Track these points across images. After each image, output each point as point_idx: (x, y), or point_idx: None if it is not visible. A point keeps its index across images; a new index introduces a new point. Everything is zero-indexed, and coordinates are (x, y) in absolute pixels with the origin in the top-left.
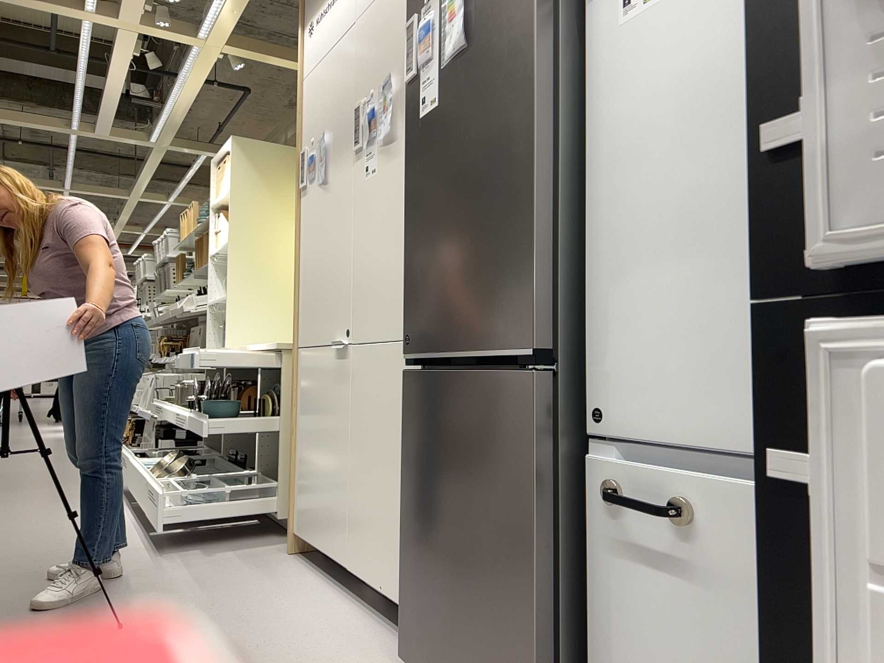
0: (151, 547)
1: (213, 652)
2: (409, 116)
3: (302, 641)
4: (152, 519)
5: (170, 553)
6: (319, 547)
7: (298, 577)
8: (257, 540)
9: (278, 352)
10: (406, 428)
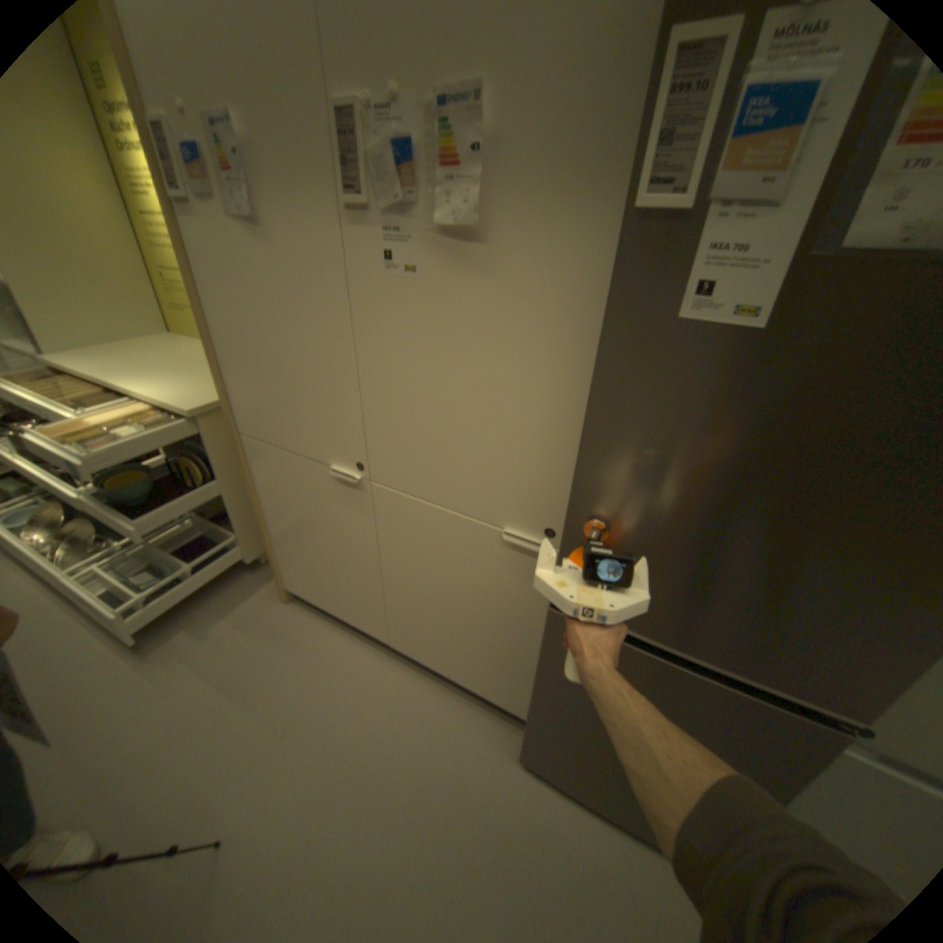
0: (118, 645)
1: (347, 823)
2: (633, 283)
3: (409, 755)
4: (102, 623)
5: (152, 648)
6: (337, 614)
7: (325, 641)
8: (234, 586)
9: (185, 410)
10: (552, 651)
